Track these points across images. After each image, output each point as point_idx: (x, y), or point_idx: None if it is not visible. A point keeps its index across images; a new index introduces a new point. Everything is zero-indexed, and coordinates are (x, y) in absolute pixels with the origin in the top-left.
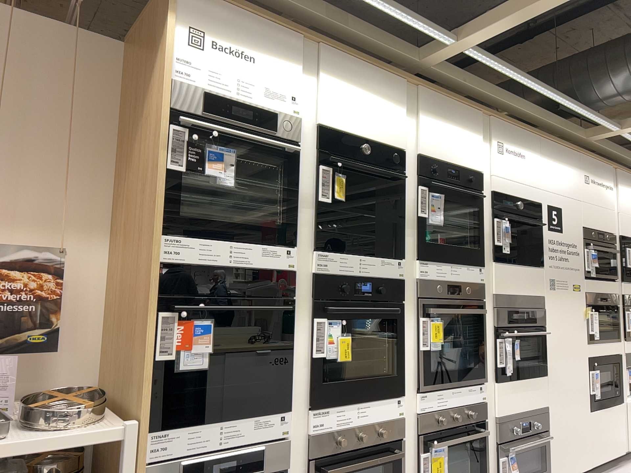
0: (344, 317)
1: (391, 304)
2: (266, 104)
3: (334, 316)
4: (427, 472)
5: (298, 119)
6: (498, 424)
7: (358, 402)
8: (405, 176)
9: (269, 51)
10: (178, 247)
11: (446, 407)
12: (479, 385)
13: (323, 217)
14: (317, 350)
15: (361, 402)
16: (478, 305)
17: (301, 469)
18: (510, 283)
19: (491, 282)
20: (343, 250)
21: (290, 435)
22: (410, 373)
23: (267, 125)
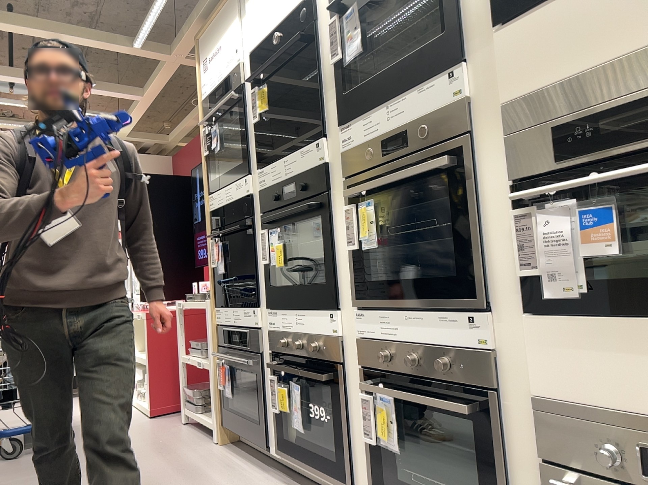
0: (278, 224)
1: (314, 198)
2: (226, 74)
3: (271, 225)
4: (370, 424)
5: (237, 66)
6: (537, 415)
7: (295, 309)
8: (319, 24)
9: (223, 32)
10: (211, 200)
11: (399, 340)
12: (467, 314)
13: (261, 136)
14: (262, 257)
15: (299, 310)
16: (450, 152)
17: (270, 359)
18: (561, 49)
19: (497, 81)
20: (275, 158)
21: (262, 328)
22: (348, 282)
23: (227, 89)
